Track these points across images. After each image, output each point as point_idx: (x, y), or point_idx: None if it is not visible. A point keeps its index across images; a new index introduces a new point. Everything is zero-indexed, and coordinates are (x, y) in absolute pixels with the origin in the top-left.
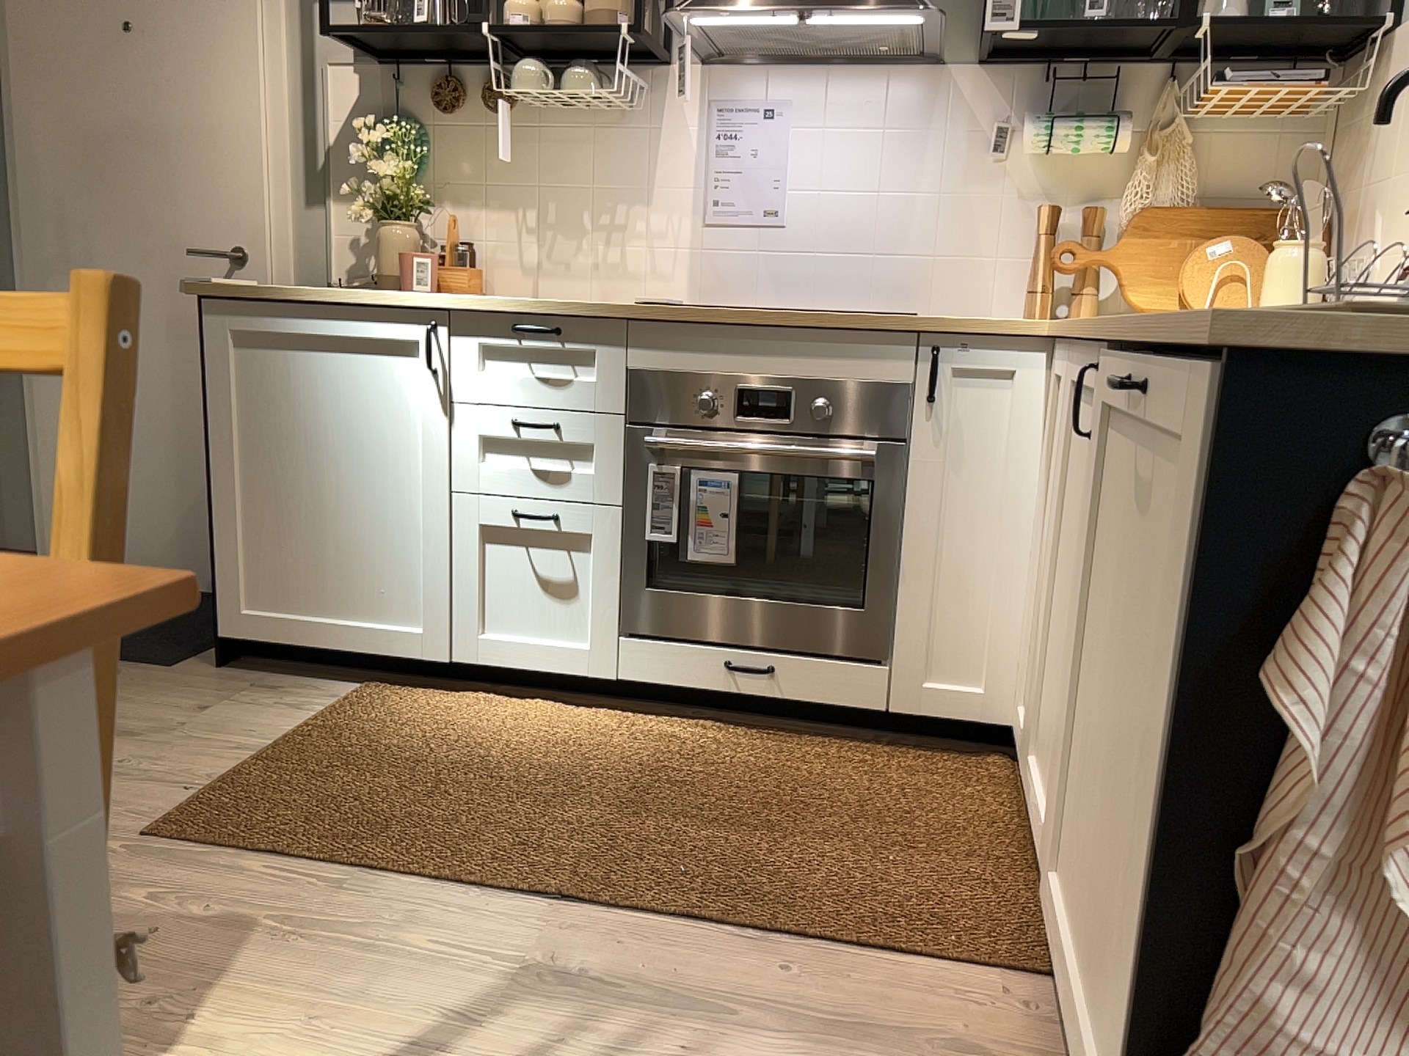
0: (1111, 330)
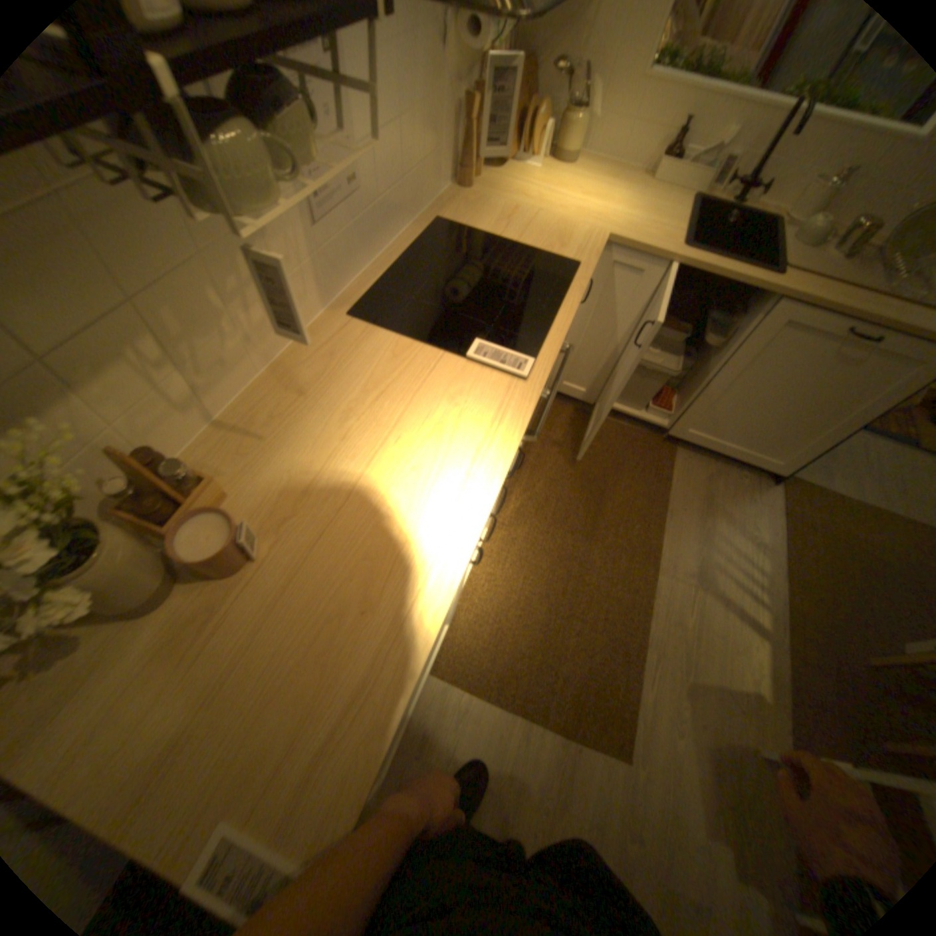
0: (801, 290)
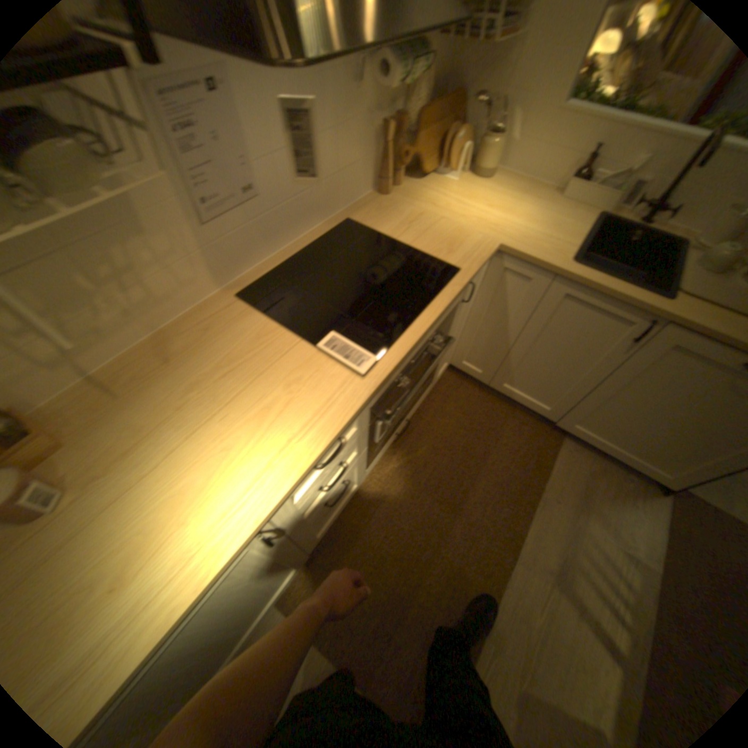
0: (688, 318)
